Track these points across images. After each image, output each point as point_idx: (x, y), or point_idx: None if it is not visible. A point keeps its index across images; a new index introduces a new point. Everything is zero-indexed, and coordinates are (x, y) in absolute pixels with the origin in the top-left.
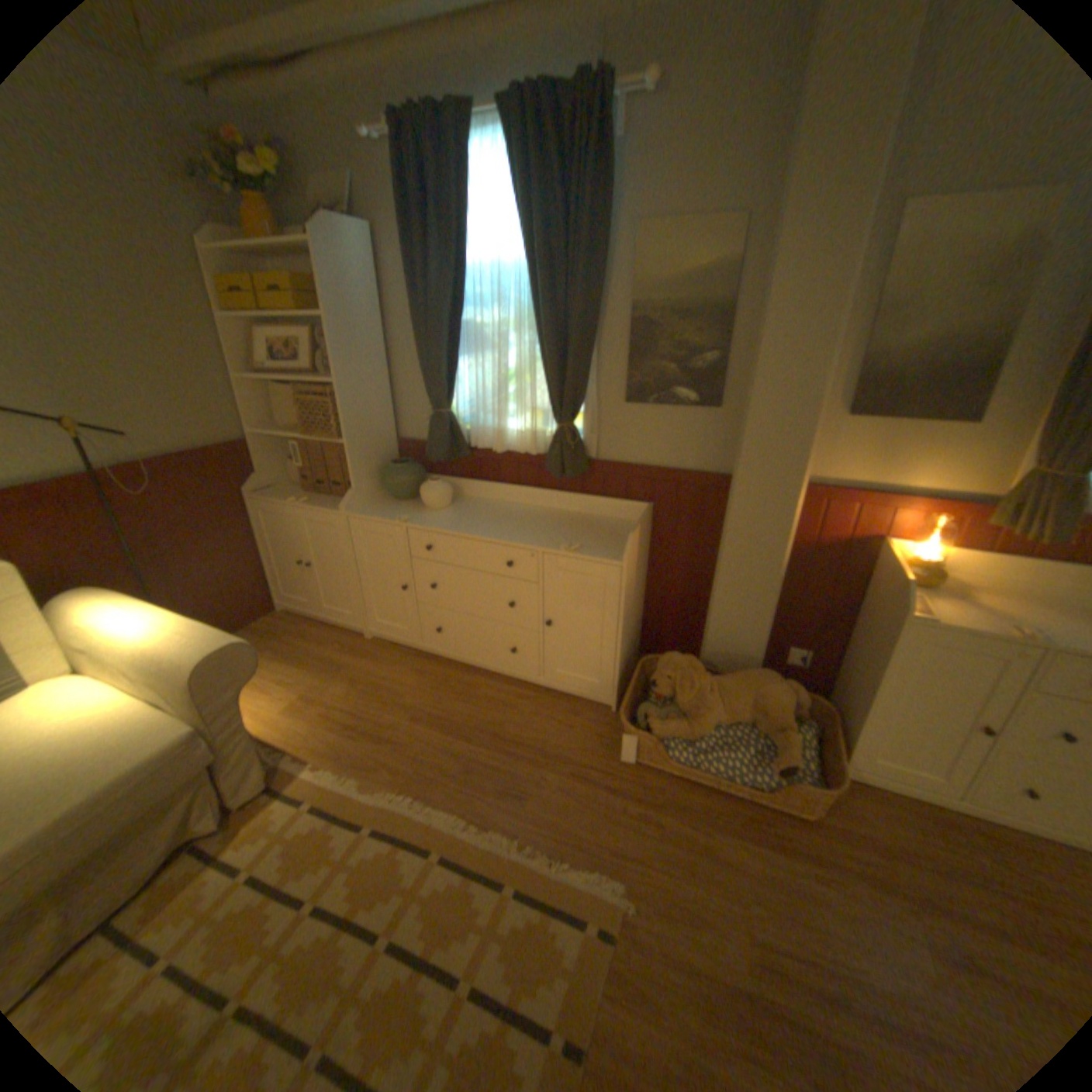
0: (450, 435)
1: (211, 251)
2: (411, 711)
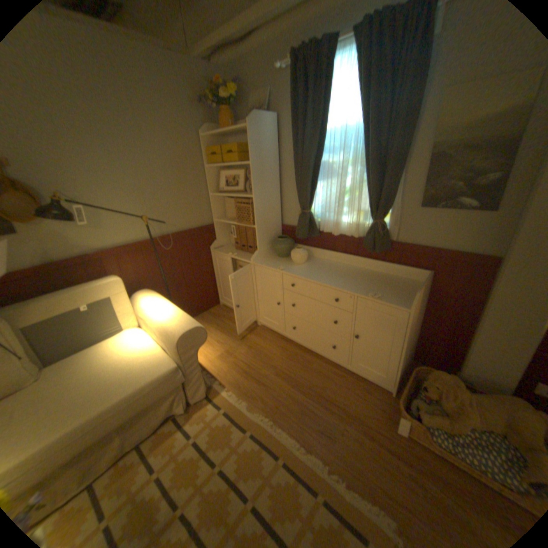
0: (309, 224)
1: (205, 135)
2: (277, 370)
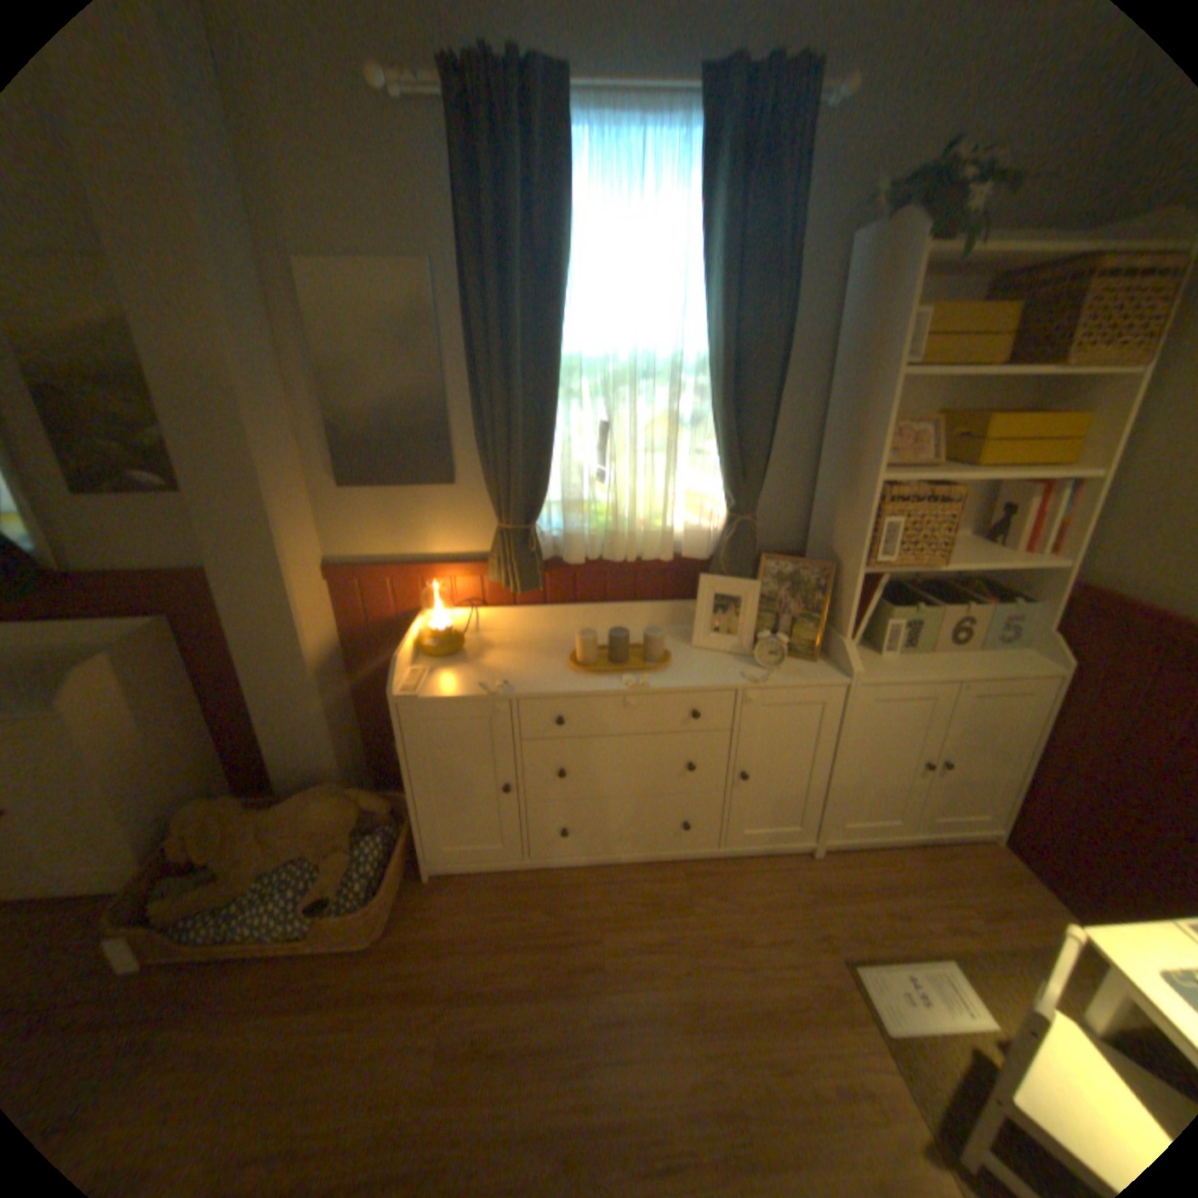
0: None
1: None
2: None
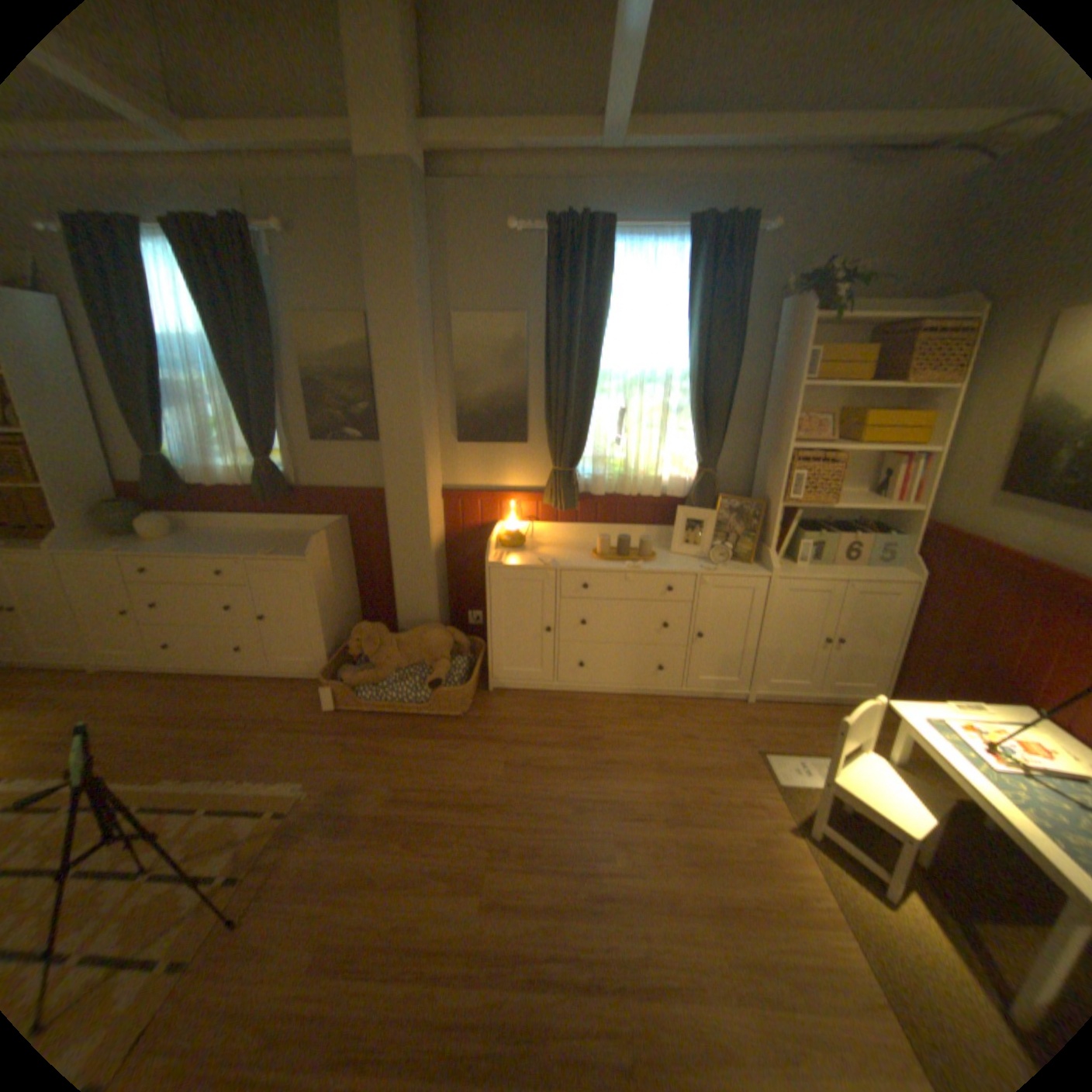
0: (161, 475)
1: None
2: (132, 720)
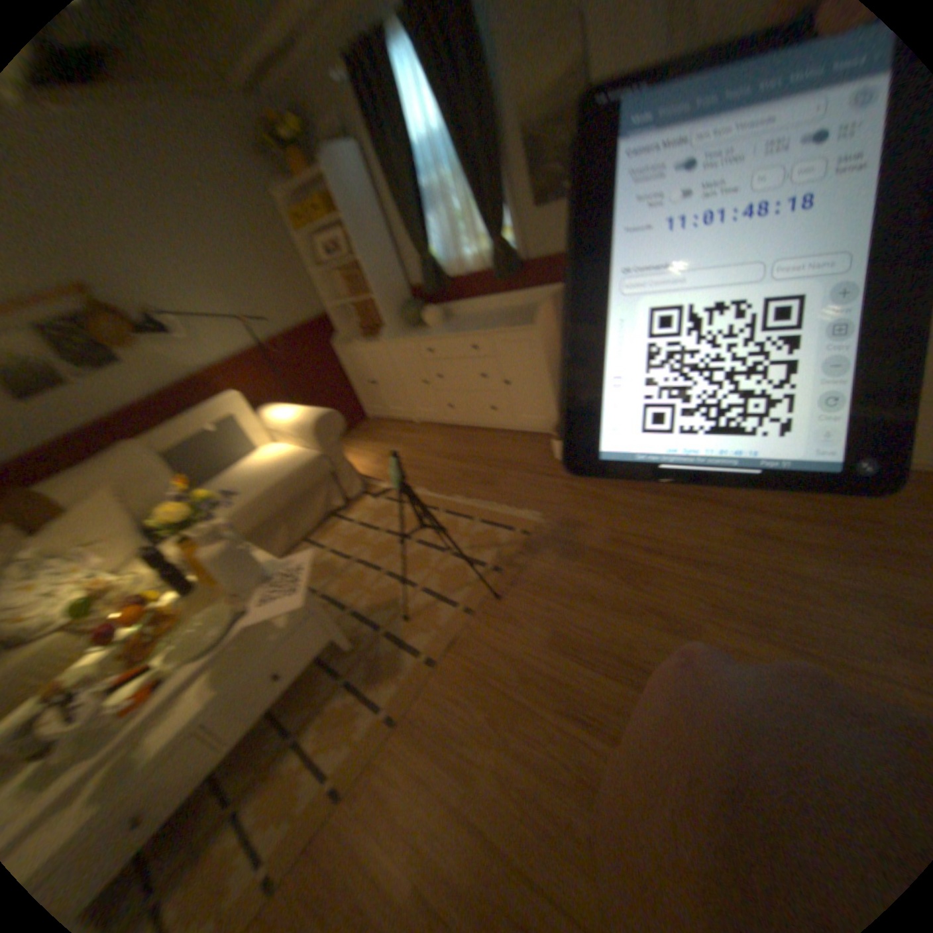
0: (431, 269)
1: (277, 192)
2: (436, 451)
